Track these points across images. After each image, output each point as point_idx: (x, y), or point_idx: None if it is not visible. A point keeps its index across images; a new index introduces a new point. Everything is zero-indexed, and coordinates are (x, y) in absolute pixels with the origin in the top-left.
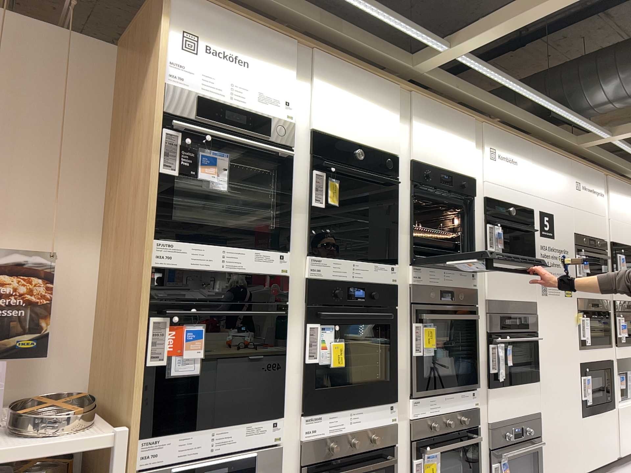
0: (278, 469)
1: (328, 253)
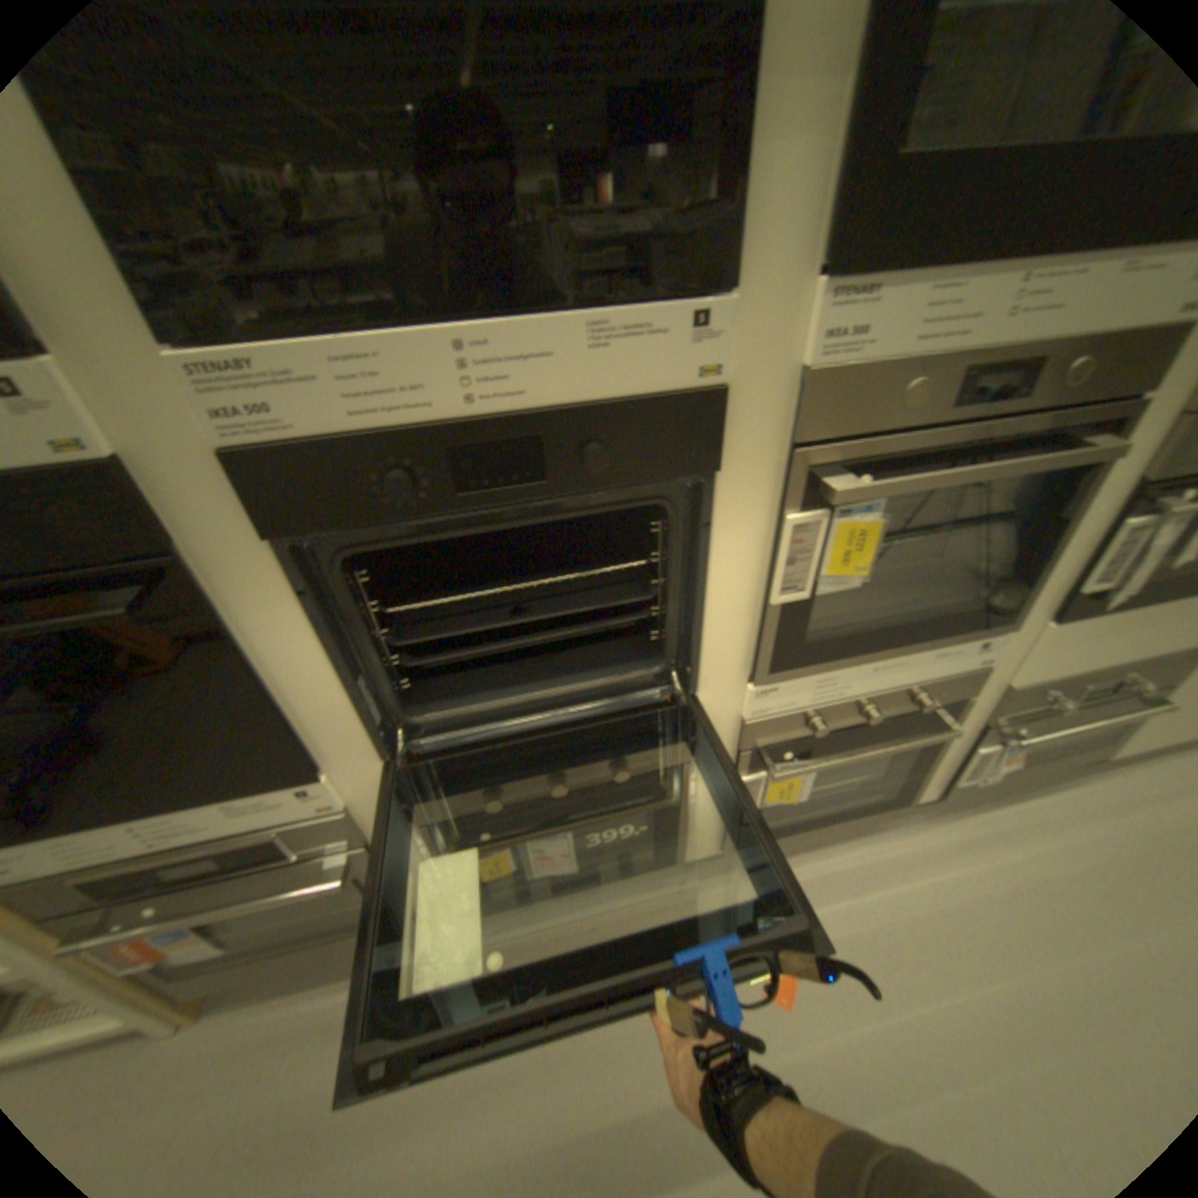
0: (351, 854)
1: (307, 305)
